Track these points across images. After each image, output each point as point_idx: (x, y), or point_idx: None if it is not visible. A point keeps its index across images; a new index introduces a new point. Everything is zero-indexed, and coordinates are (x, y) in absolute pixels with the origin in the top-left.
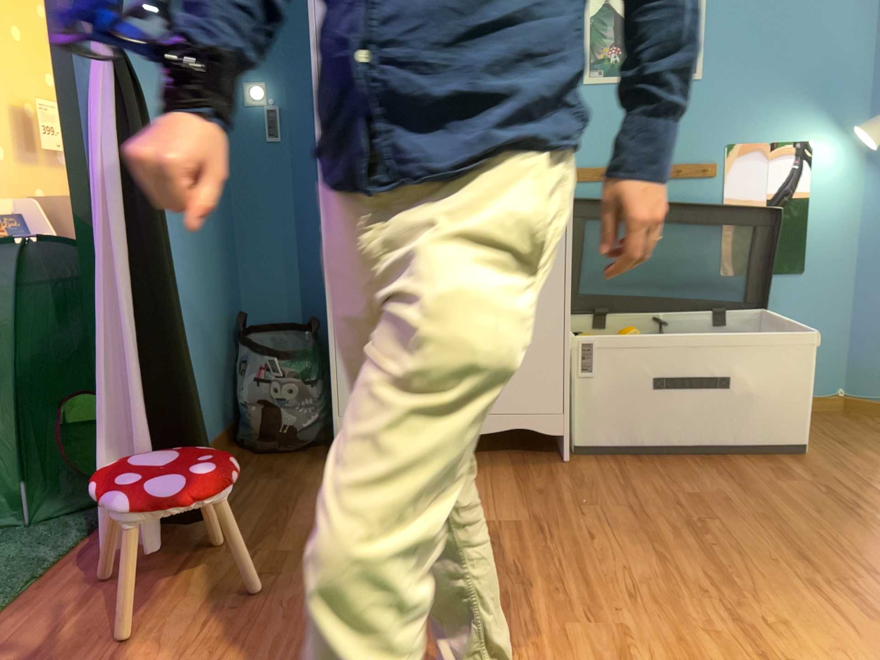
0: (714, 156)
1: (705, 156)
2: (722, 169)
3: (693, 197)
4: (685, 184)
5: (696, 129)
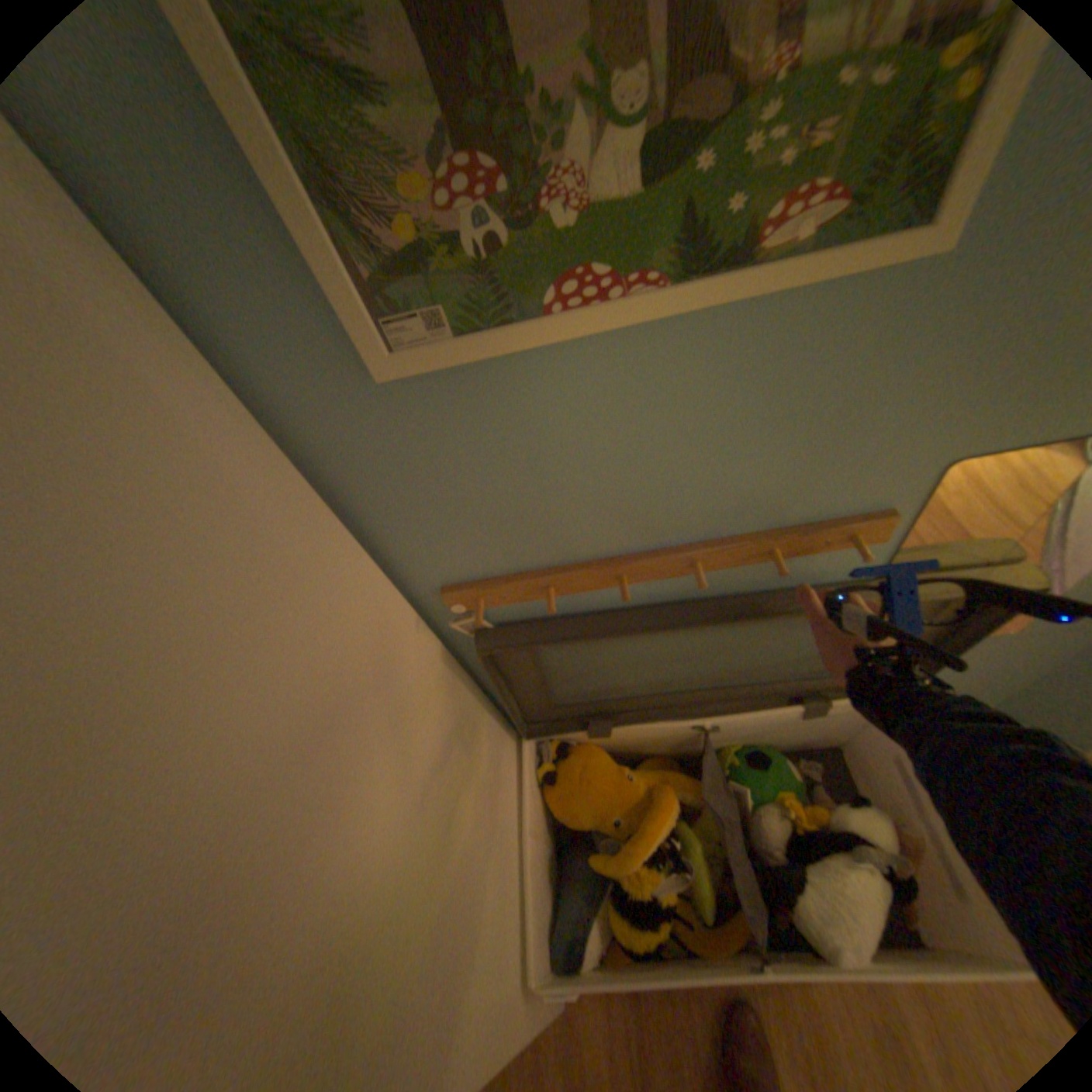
0: (904, 492)
1: (873, 498)
2: (914, 516)
3: (810, 575)
4: (791, 560)
5: (867, 436)
